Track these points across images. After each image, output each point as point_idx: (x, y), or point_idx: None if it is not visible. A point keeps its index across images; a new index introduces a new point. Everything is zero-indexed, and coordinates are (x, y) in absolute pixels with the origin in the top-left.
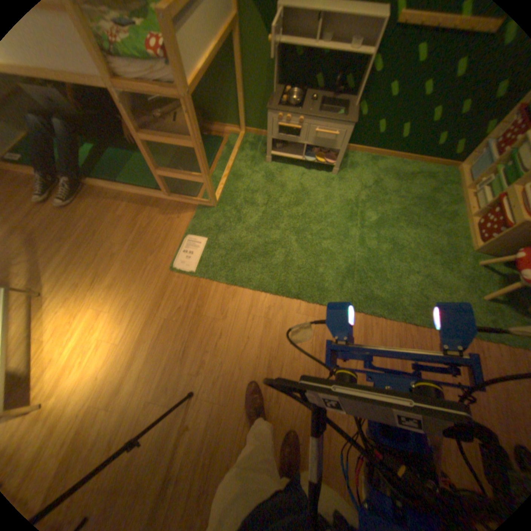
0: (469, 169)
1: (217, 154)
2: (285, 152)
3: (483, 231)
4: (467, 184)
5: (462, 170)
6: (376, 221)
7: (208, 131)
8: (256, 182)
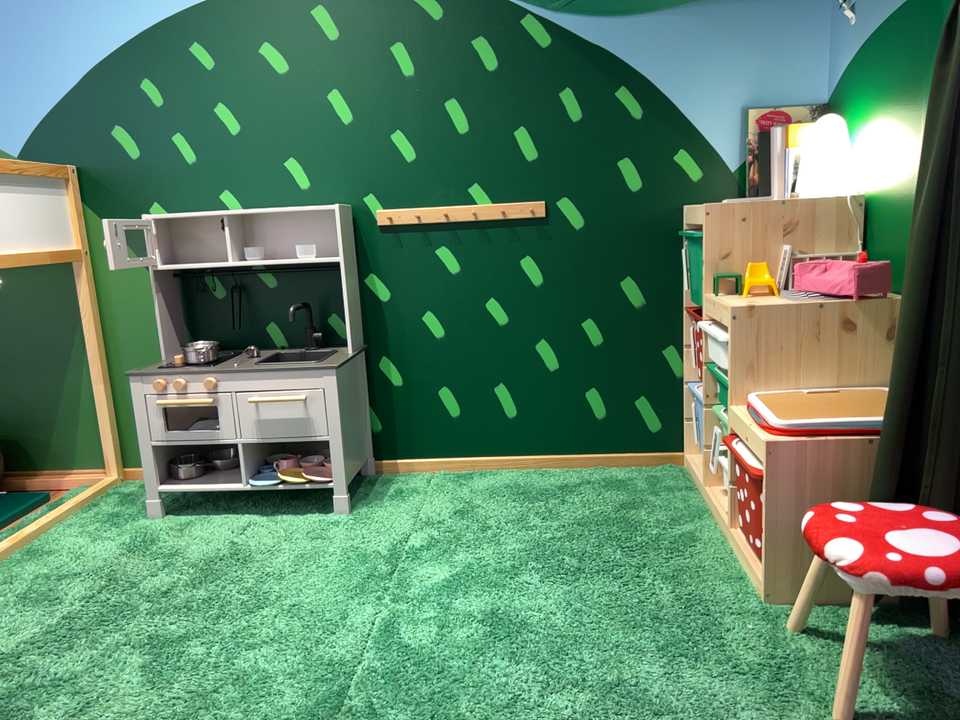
0: (694, 448)
1: (9, 524)
2: (200, 483)
3: (755, 538)
4: (706, 477)
5: (689, 460)
6: (449, 583)
7: (16, 491)
8: (92, 559)
